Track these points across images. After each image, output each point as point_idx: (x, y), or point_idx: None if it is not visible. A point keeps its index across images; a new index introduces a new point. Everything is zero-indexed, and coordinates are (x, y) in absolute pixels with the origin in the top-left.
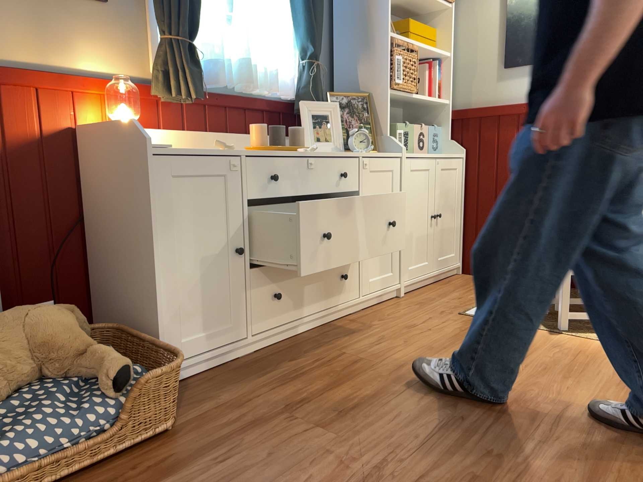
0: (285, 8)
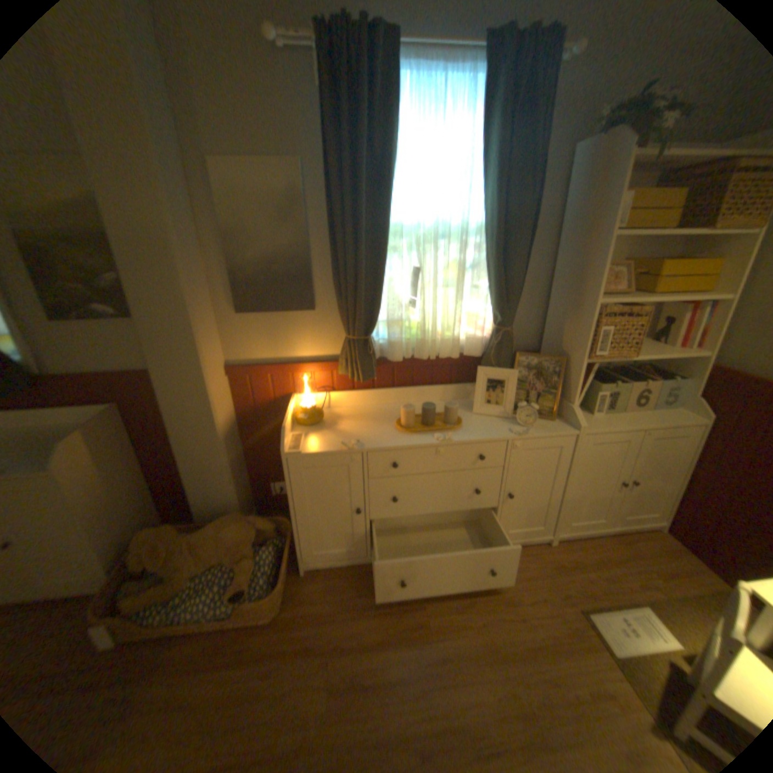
0: (481, 275)
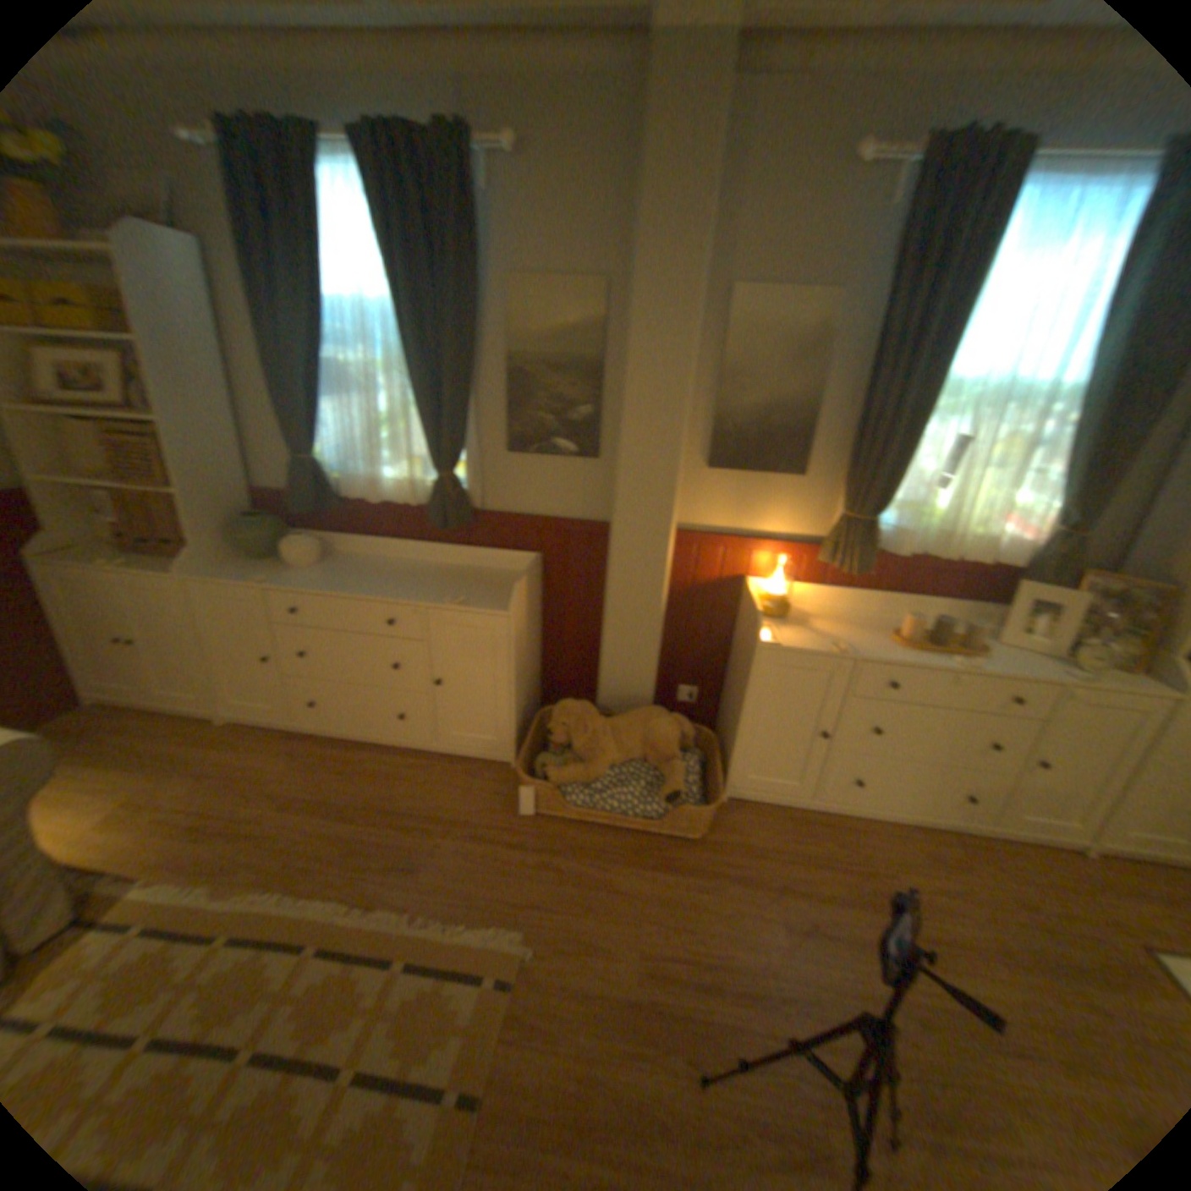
0: (1057, 458)
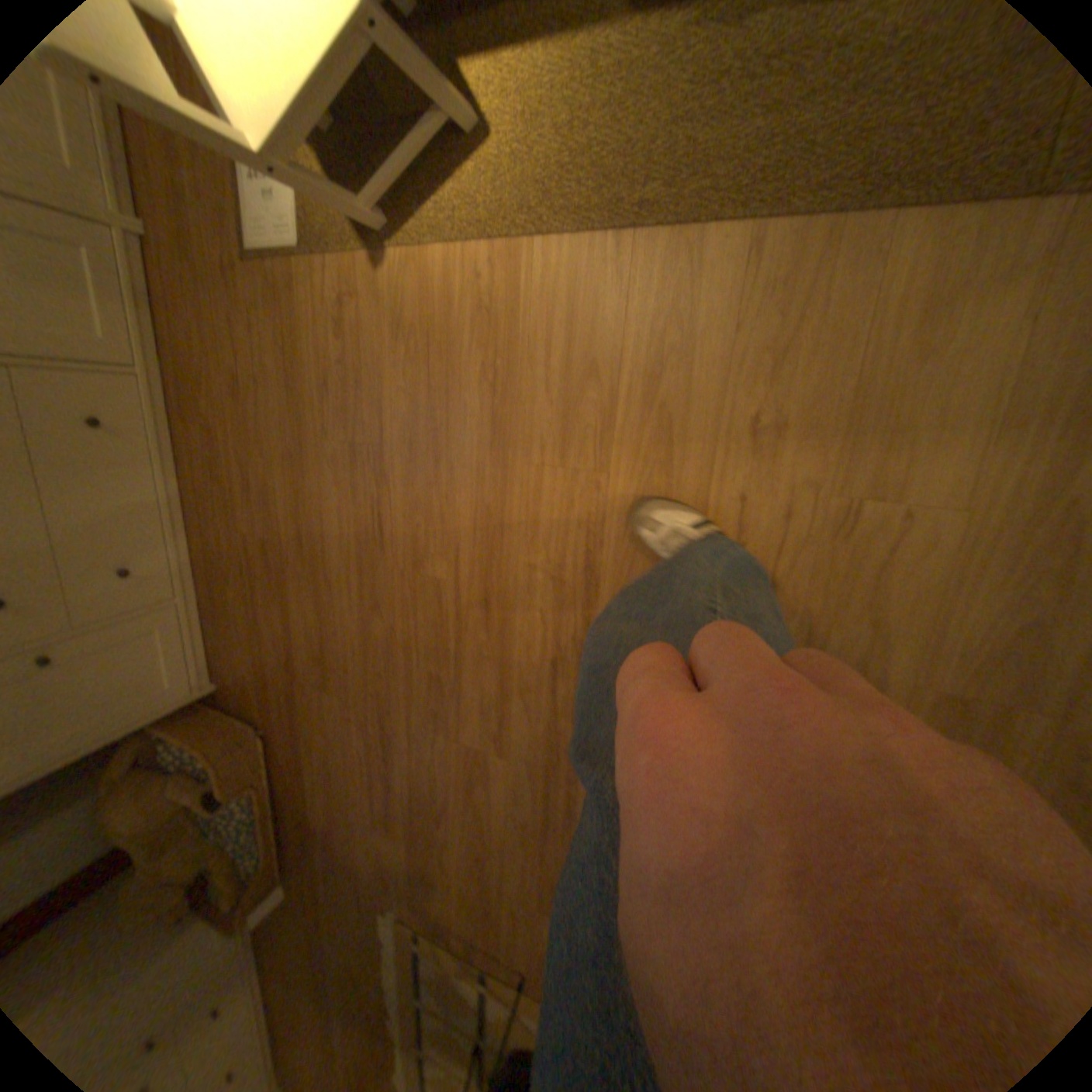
0: None
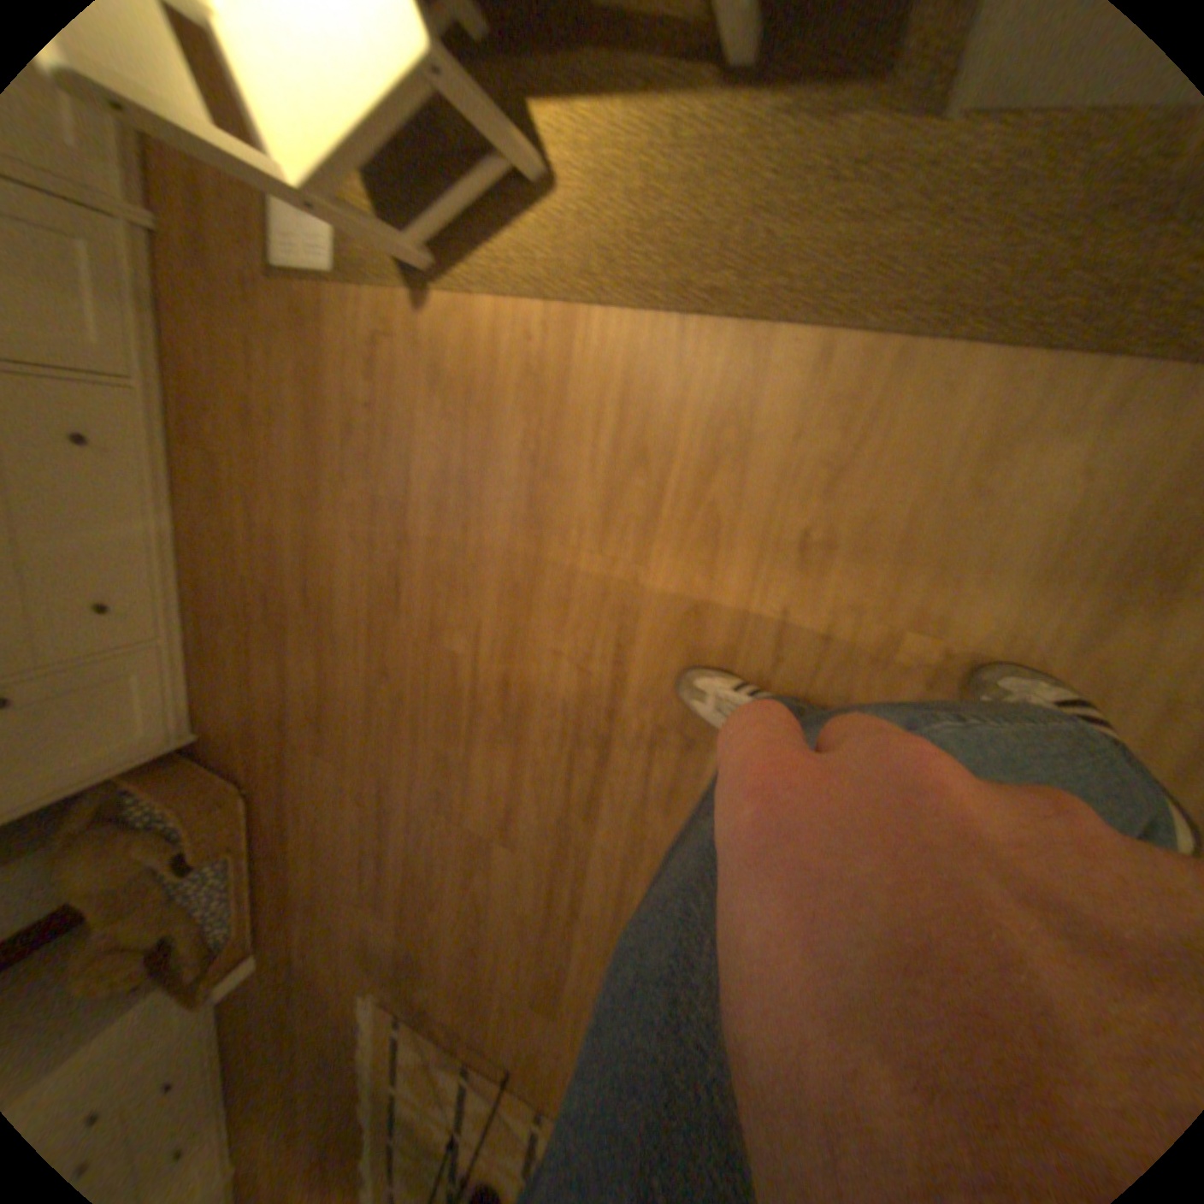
0: None
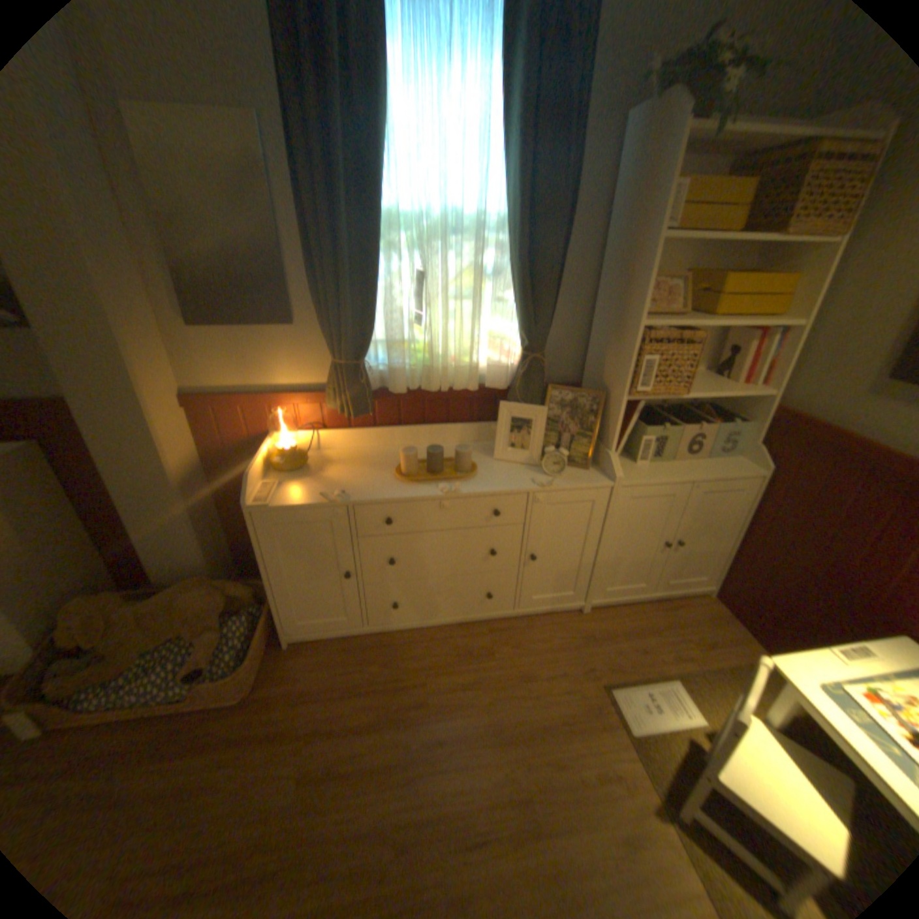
0: (505, 285)
